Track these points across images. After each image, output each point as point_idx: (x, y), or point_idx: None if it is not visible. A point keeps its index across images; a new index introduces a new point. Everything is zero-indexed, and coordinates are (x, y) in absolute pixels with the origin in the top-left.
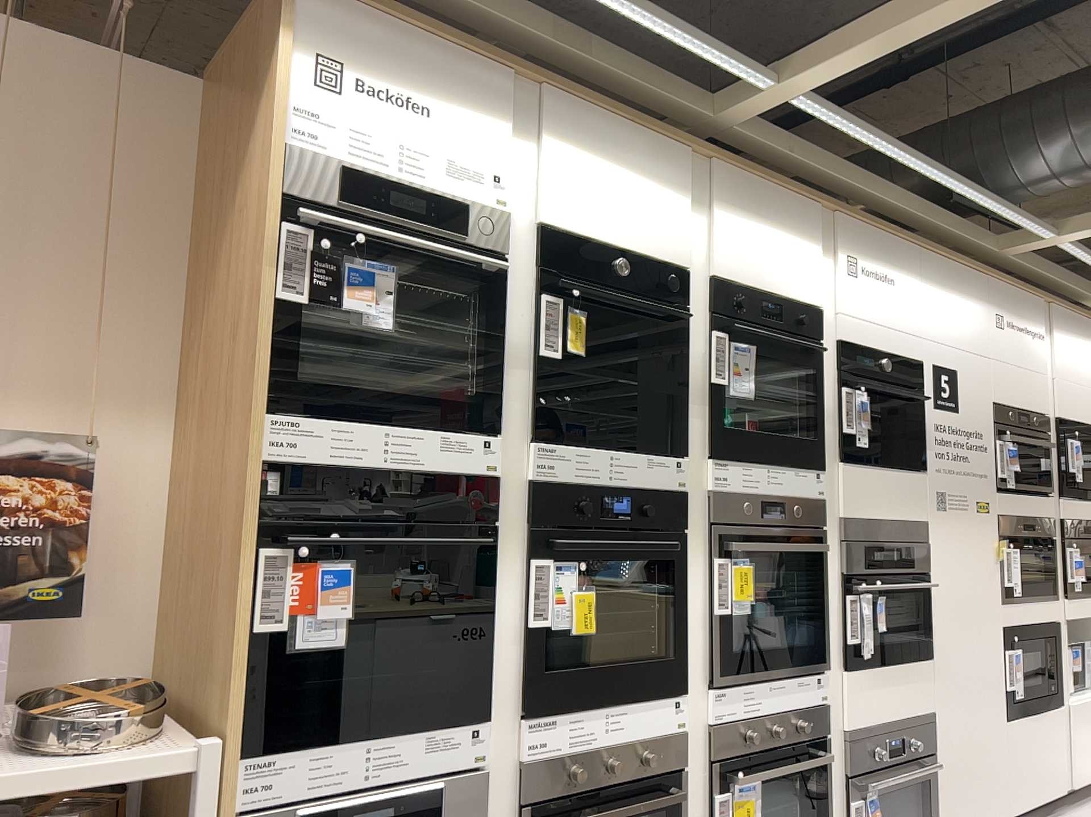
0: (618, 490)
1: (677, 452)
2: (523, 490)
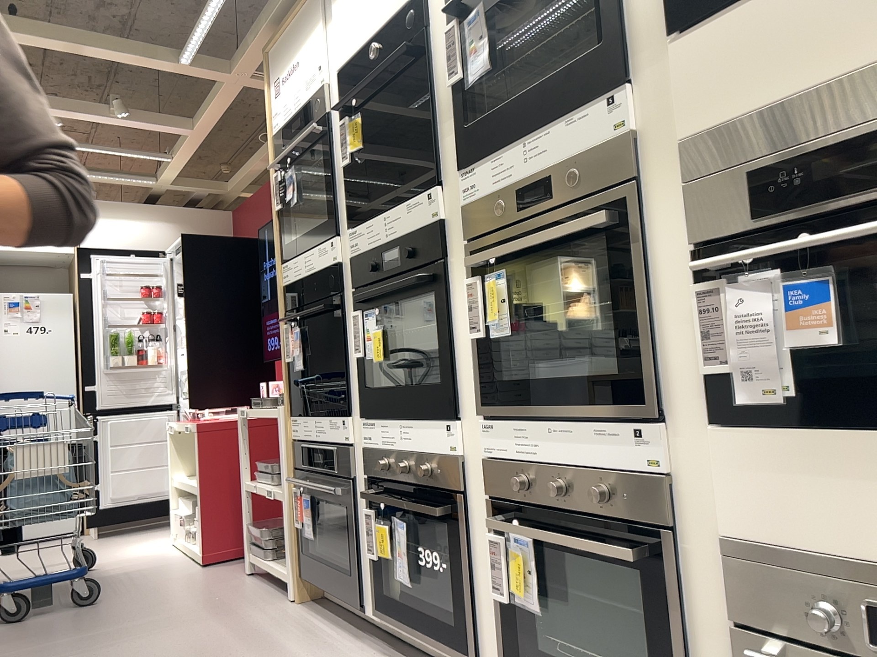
0: (391, 245)
1: (436, 182)
2: (351, 268)
